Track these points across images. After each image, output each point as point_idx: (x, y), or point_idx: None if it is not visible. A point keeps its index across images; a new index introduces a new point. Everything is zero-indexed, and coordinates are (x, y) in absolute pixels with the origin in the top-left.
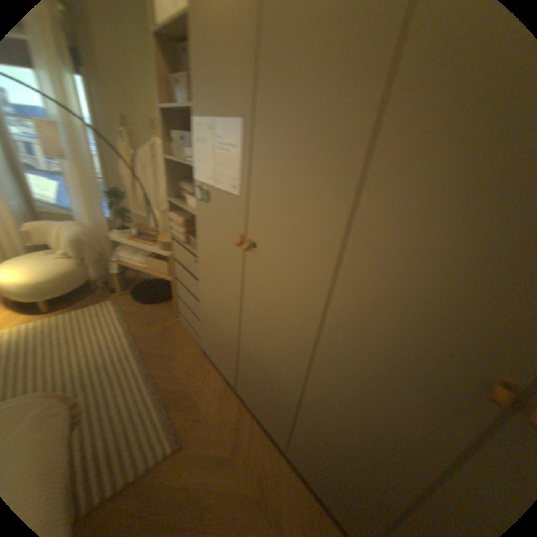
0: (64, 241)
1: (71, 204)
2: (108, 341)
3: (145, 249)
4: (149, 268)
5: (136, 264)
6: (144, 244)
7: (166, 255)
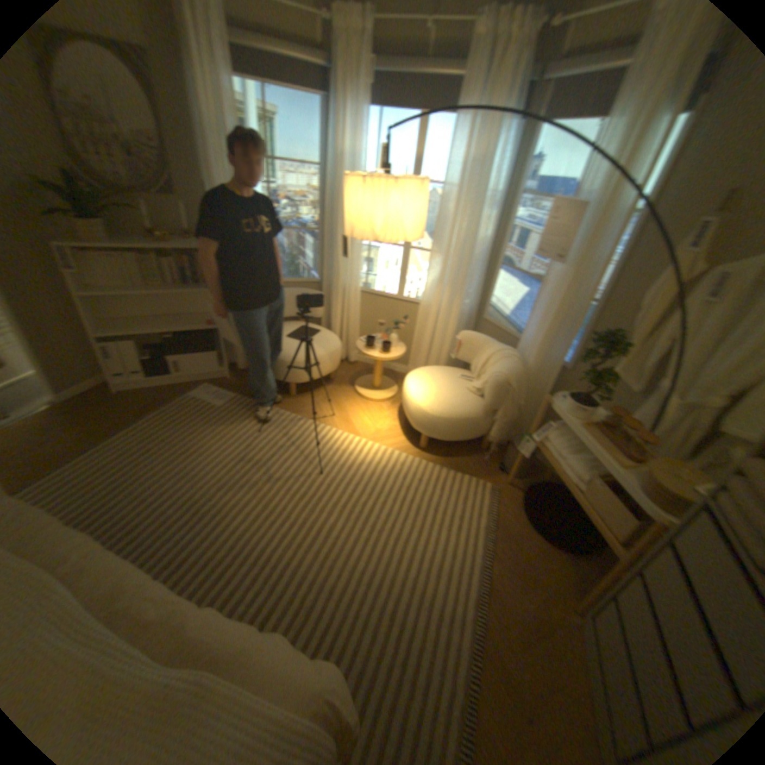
0: (492, 377)
1: (529, 324)
2: (458, 563)
3: (611, 468)
4: (591, 500)
5: (570, 472)
6: (614, 456)
7: (654, 514)
